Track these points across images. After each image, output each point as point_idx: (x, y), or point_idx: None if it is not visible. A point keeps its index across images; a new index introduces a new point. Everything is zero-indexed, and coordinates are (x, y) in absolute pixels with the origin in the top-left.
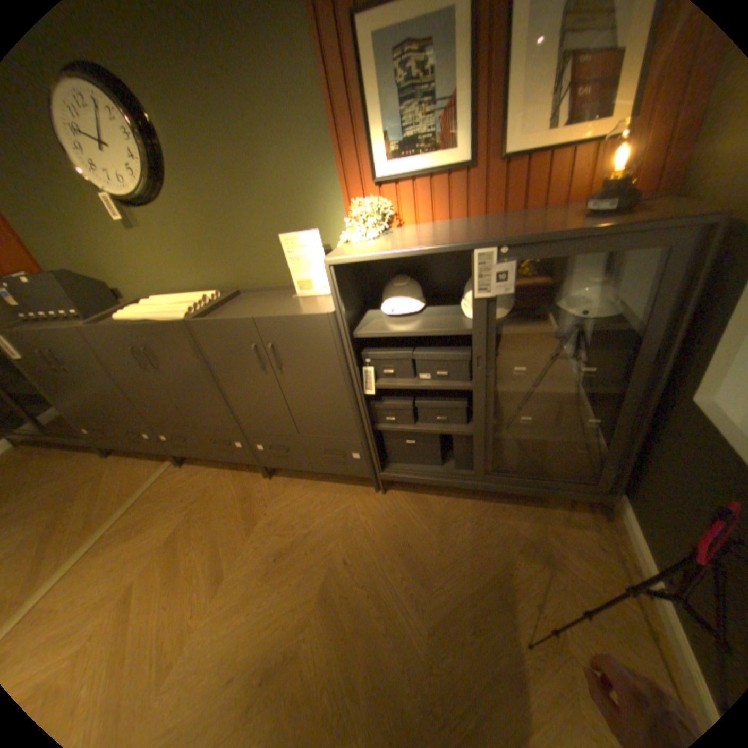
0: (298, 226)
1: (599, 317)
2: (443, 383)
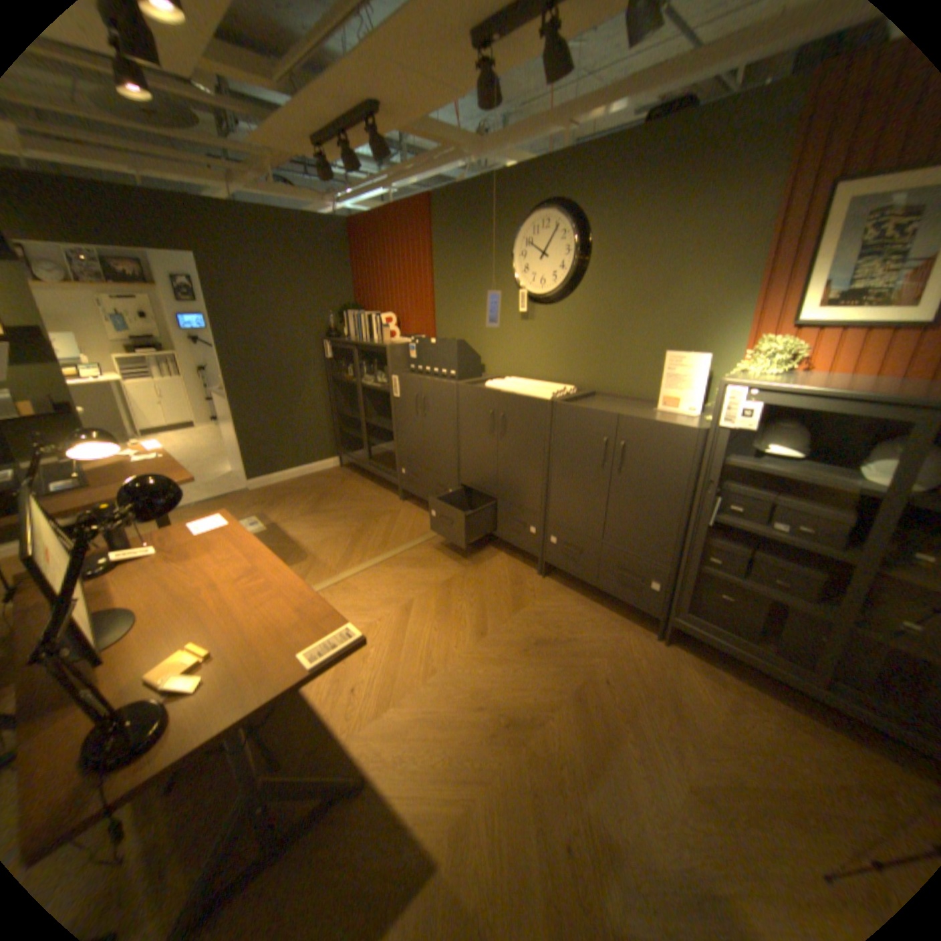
0: (686, 348)
1: None
2: (804, 542)
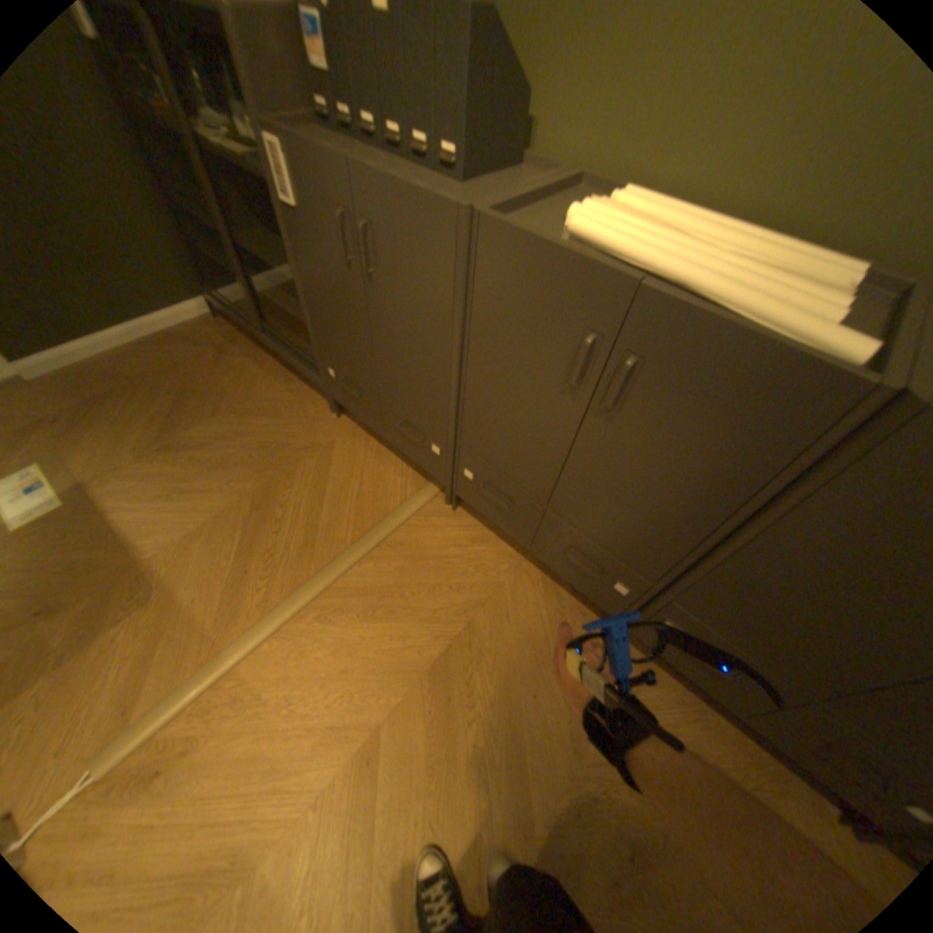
0: None
1: None
2: None
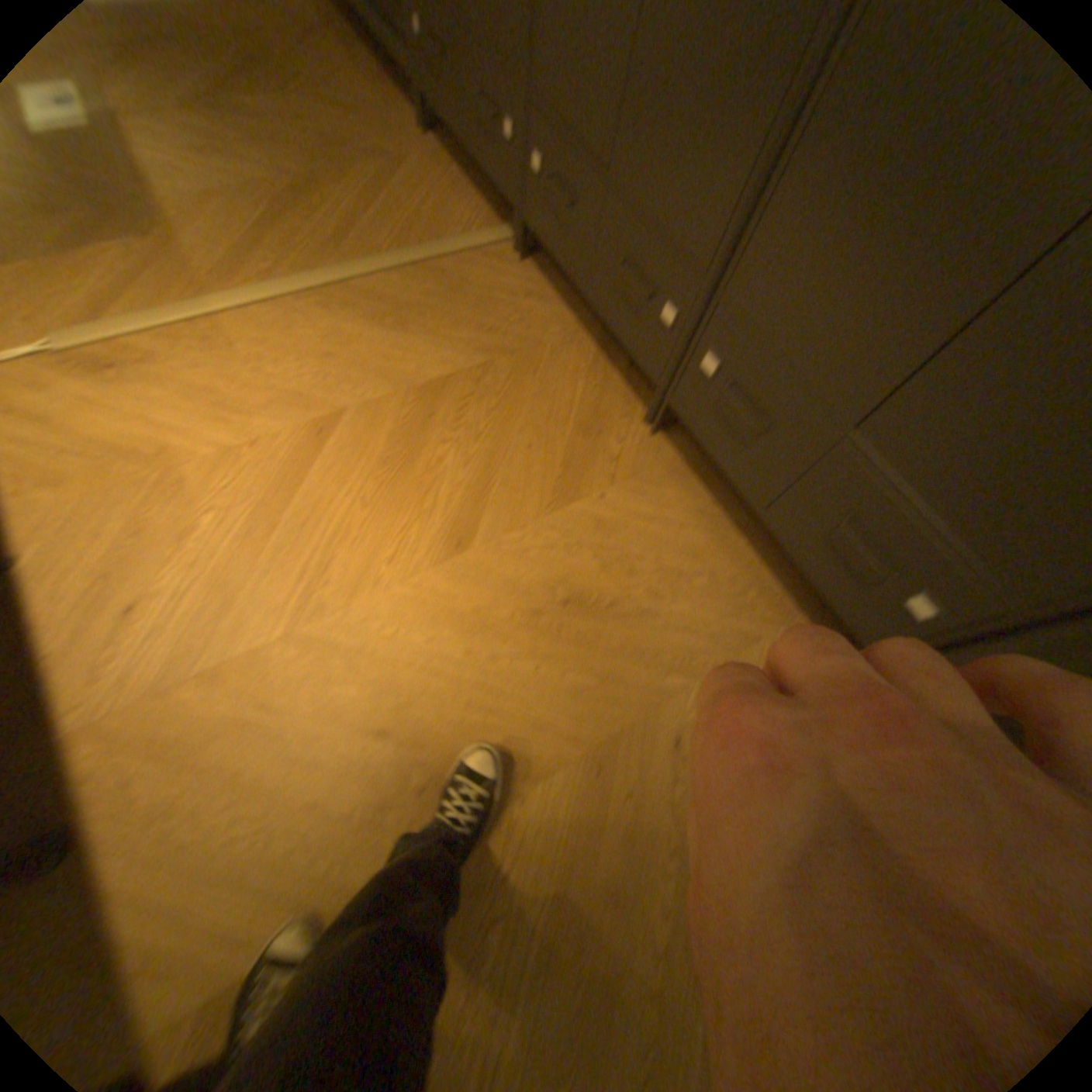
0: None
1: None
2: None
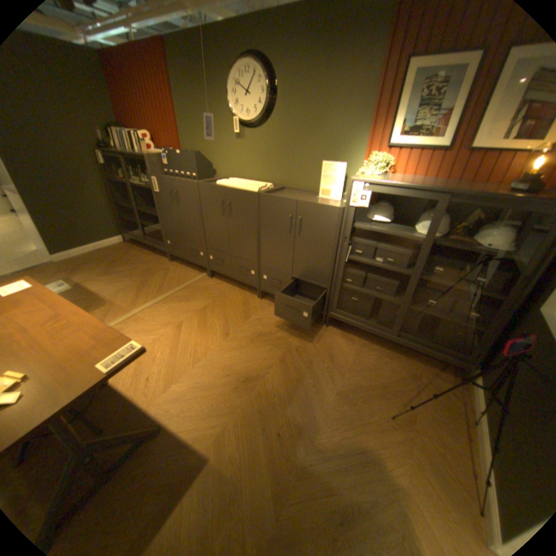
0: (333, 159)
1: (498, 250)
2: (389, 266)
